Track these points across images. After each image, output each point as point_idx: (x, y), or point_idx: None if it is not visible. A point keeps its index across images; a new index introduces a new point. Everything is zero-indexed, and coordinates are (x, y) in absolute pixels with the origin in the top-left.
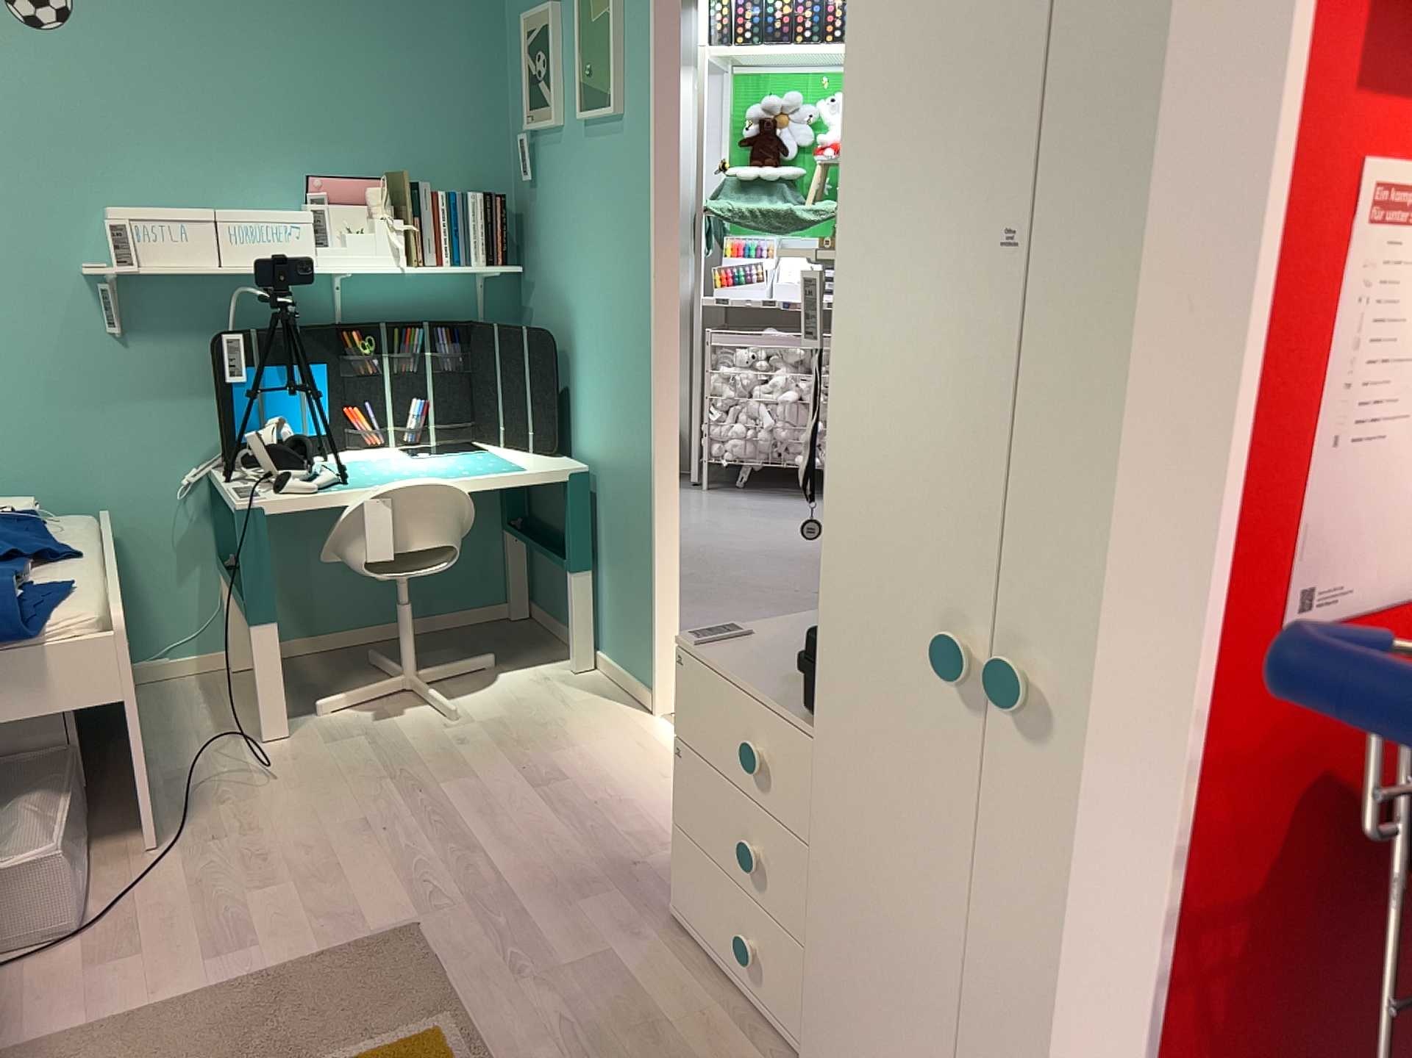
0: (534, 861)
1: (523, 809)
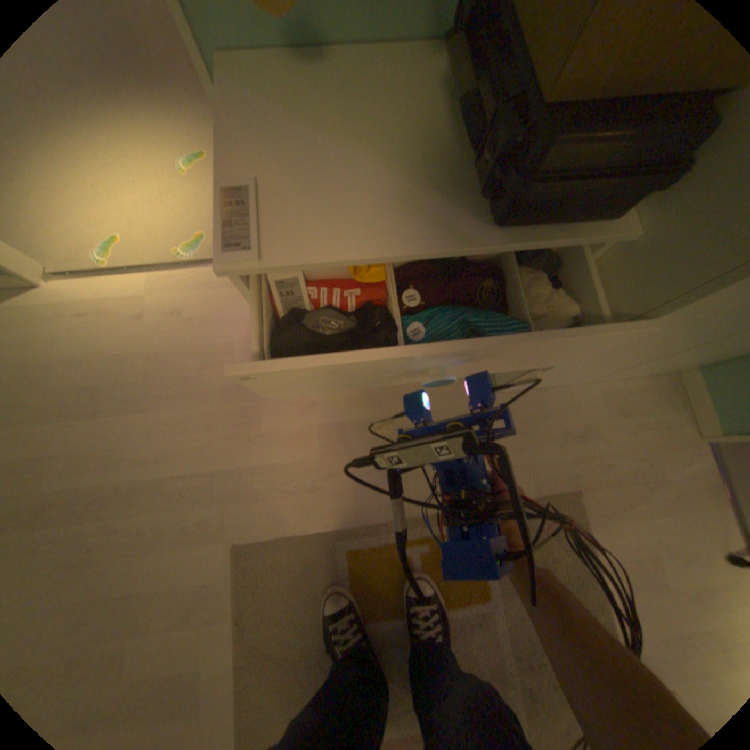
0: (196, 442)
1: (120, 432)
